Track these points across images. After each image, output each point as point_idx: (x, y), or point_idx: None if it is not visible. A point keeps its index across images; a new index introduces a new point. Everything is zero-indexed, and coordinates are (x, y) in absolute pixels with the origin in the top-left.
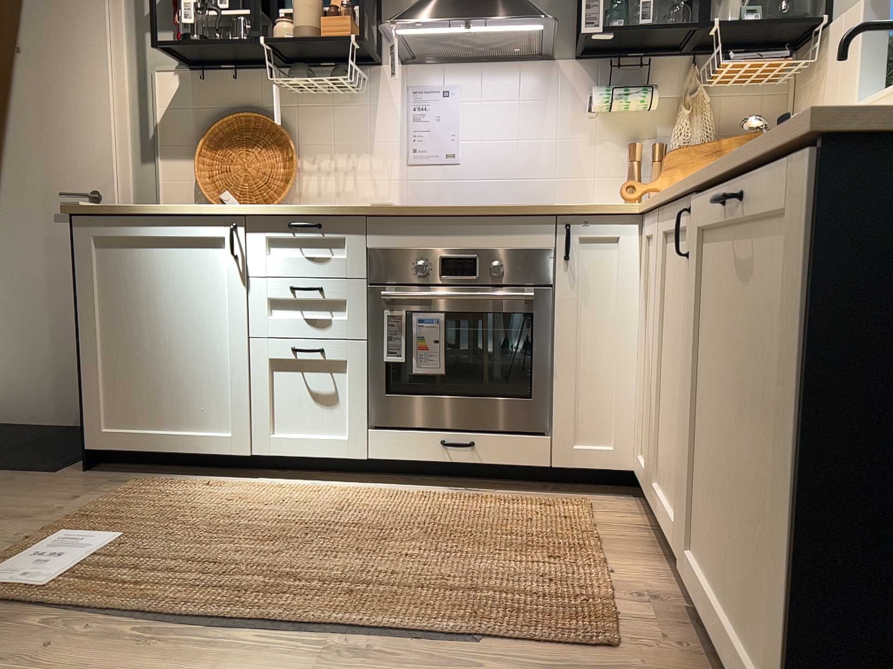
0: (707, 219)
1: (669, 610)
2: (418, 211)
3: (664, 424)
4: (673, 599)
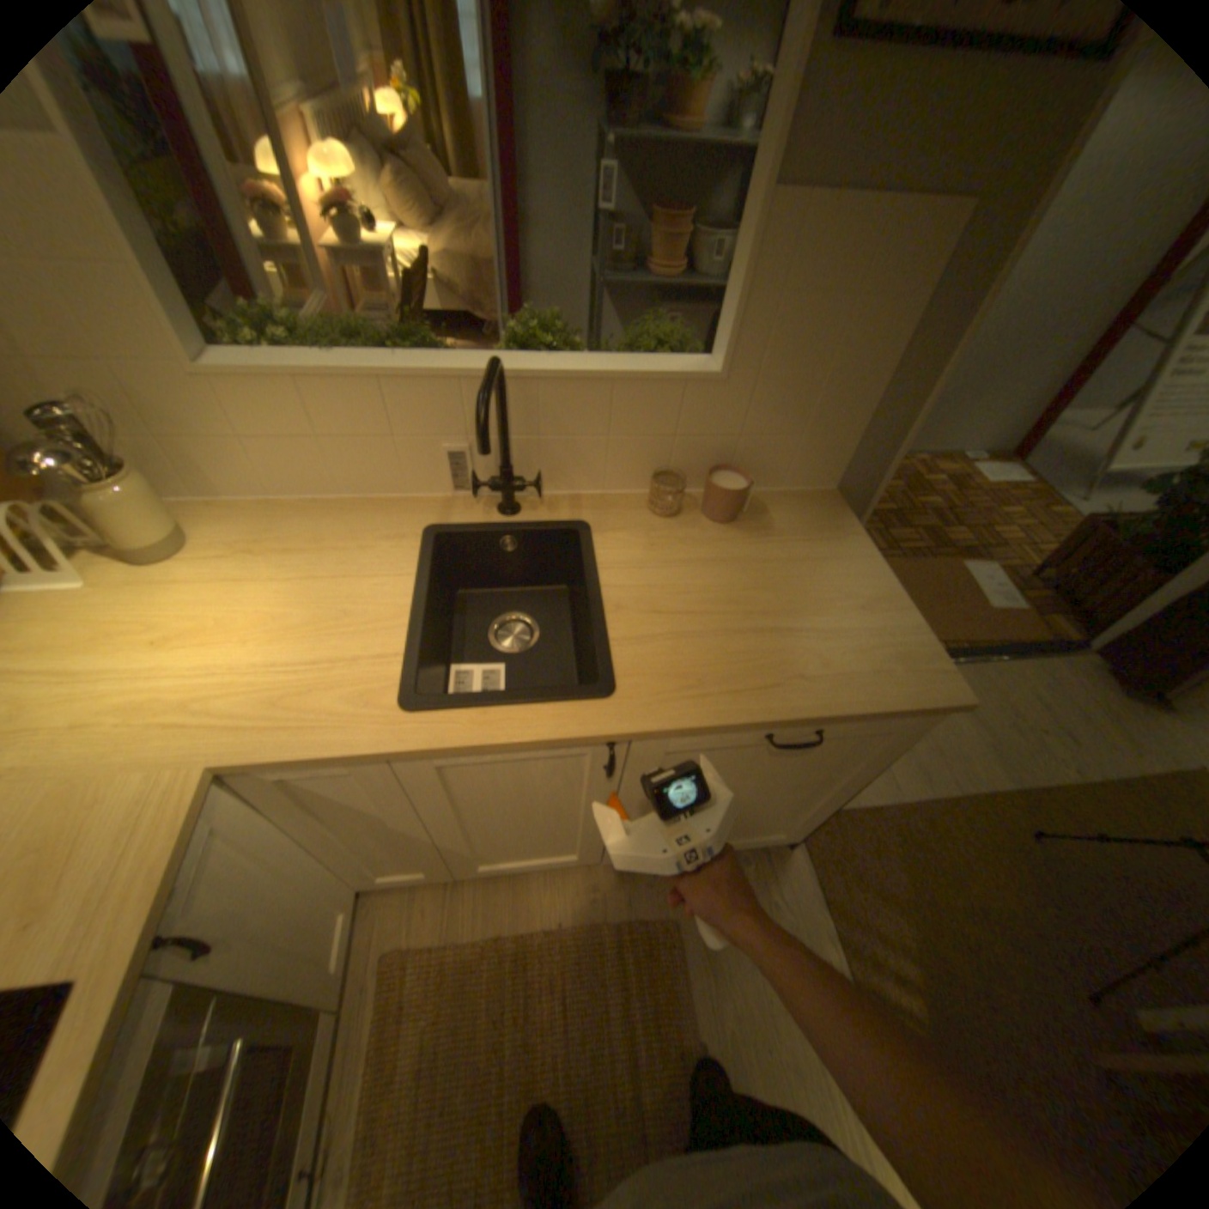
0: (672, 746)
1: (603, 883)
2: None
3: (482, 845)
4: (587, 878)
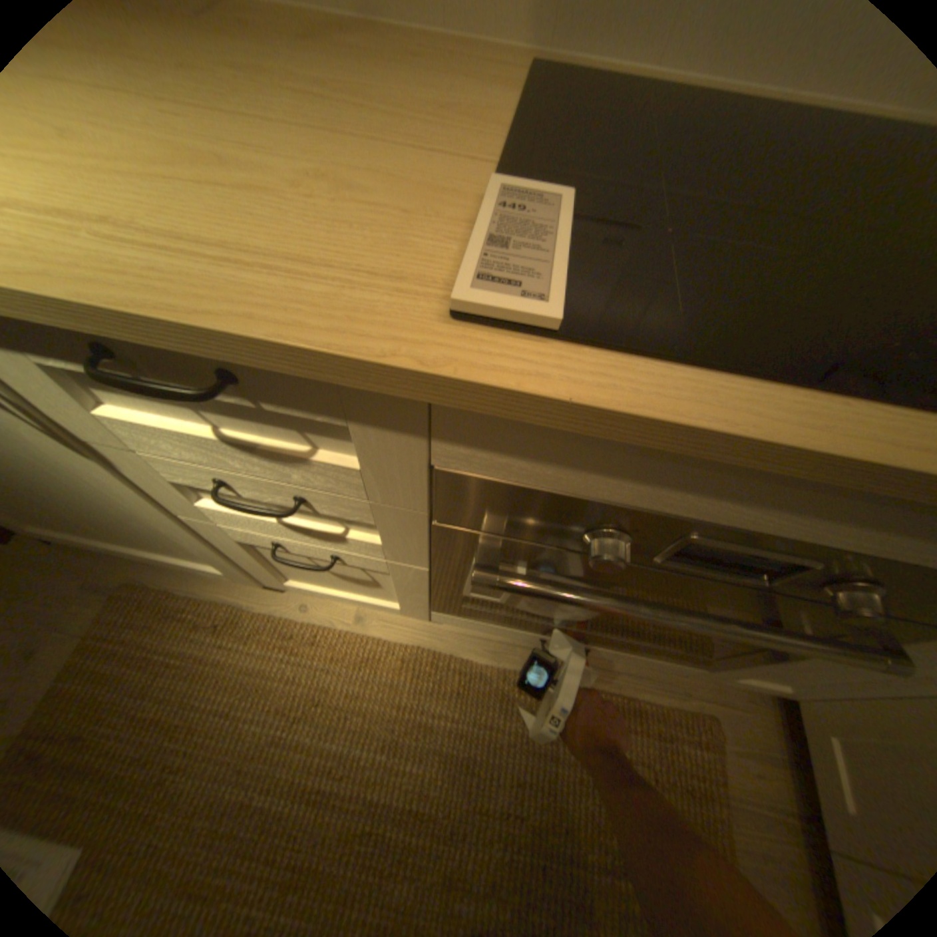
0: None
1: None
2: (711, 440)
3: None
4: None
